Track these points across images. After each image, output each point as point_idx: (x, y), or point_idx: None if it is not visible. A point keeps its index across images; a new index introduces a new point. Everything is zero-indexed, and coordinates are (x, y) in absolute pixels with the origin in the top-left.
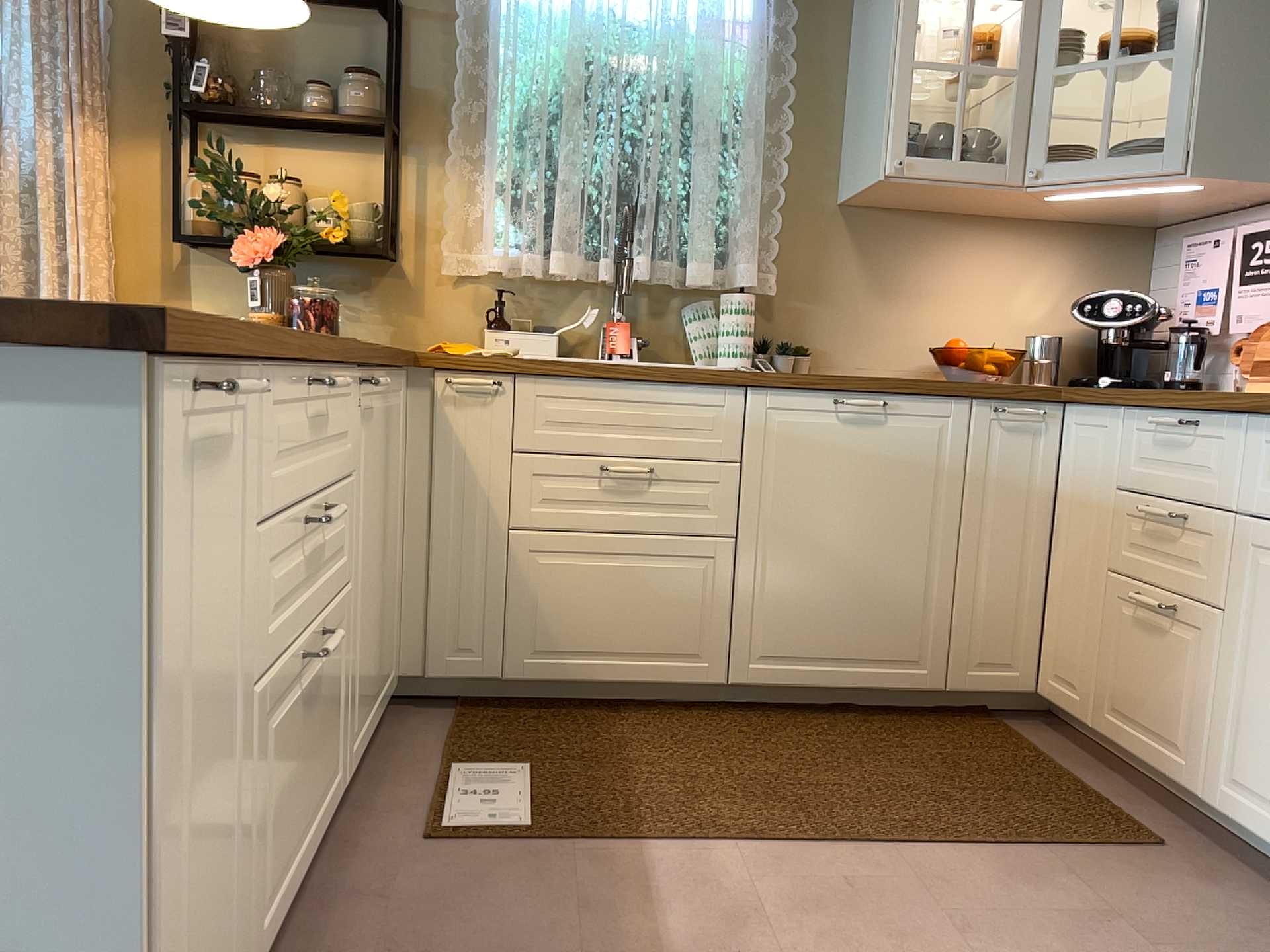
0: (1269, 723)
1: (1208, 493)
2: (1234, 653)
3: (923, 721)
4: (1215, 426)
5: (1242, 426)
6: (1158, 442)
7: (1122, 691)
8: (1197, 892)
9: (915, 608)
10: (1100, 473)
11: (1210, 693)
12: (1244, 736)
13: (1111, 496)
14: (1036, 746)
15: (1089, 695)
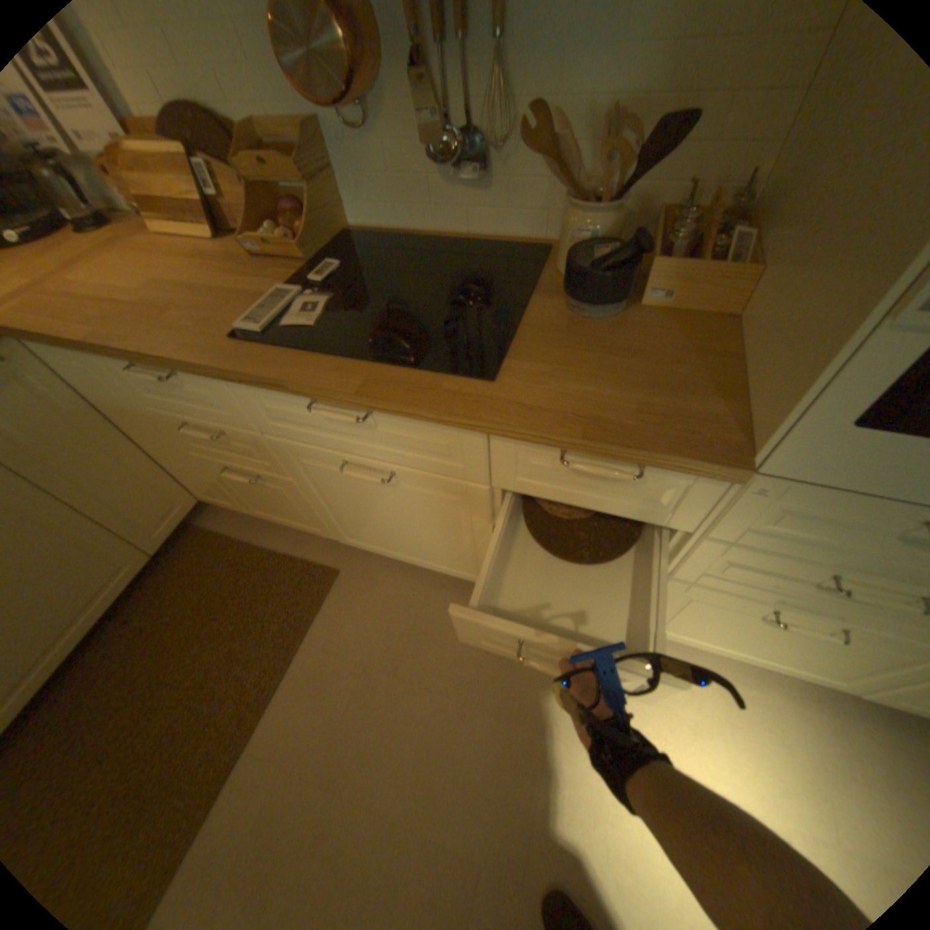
0: (354, 522)
1: (224, 418)
2: (313, 496)
3: (155, 581)
4: (190, 376)
5: (215, 379)
6: (144, 379)
7: (254, 504)
8: (370, 595)
9: (75, 558)
10: (112, 394)
11: (311, 509)
12: (344, 524)
13: (140, 410)
14: (227, 536)
15: (235, 504)
